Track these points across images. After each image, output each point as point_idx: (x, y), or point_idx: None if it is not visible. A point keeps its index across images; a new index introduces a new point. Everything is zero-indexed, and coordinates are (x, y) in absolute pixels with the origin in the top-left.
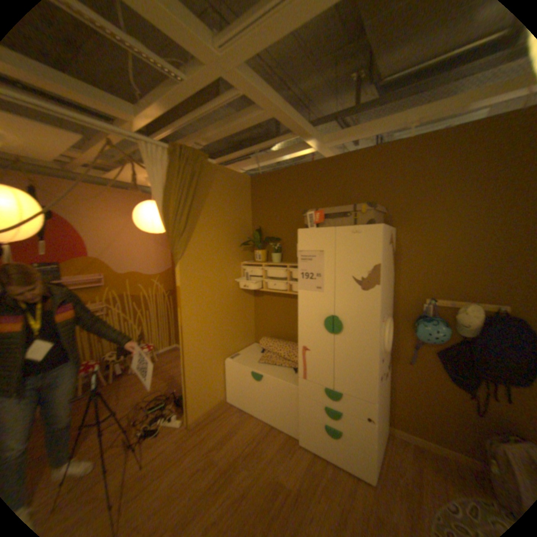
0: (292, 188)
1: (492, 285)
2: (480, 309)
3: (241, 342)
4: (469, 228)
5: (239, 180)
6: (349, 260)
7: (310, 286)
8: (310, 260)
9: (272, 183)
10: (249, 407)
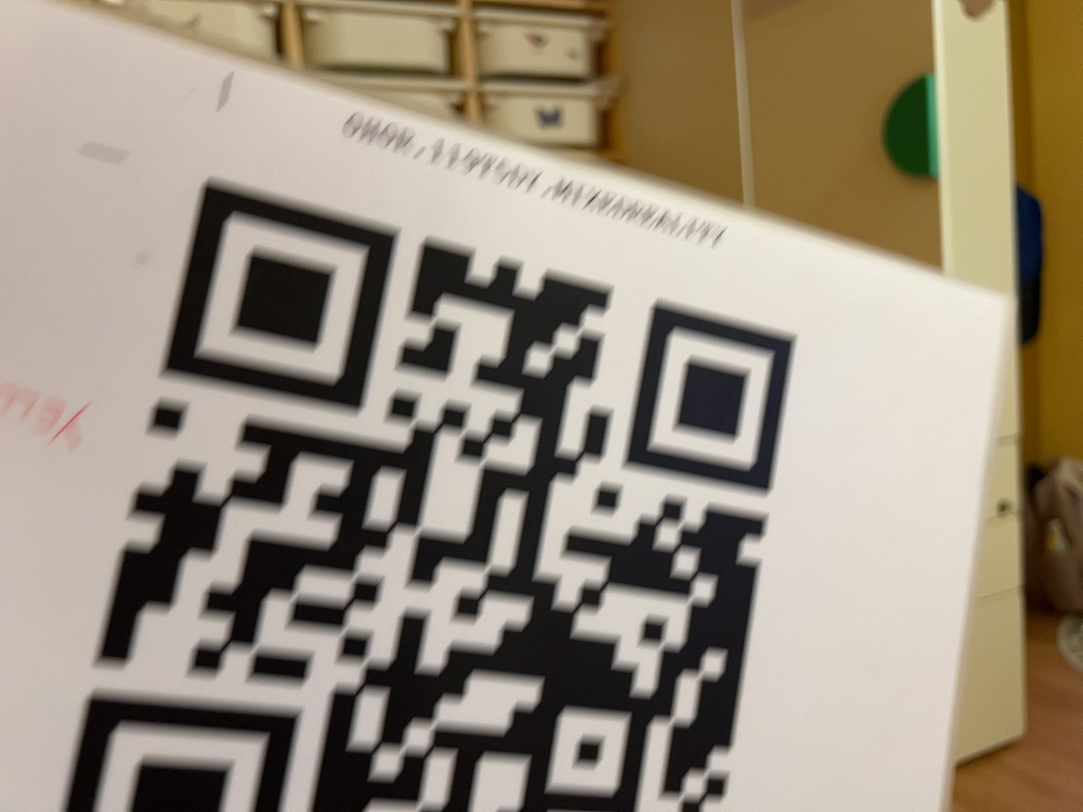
0: None
1: None
2: None
3: None
4: None
5: None
6: None
7: None
8: None
9: None
10: None
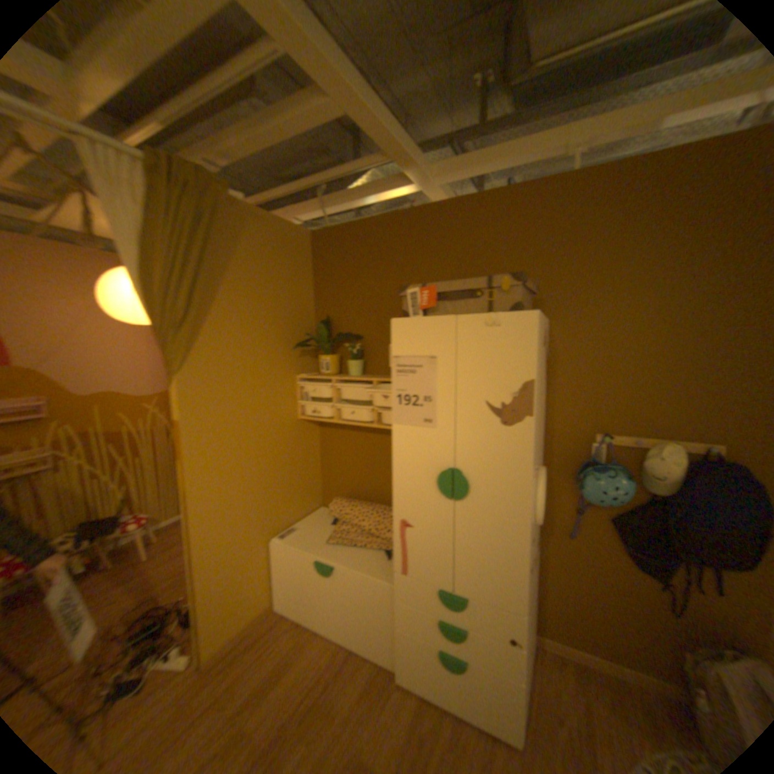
0: (381, 253)
1: (698, 412)
2: (680, 451)
3: (299, 508)
4: (664, 321)
5: (292, 236)
6: (480, 374)
7: (413, 418)
8: (413, 372)
9: (348, 243)
10: (311, 620)
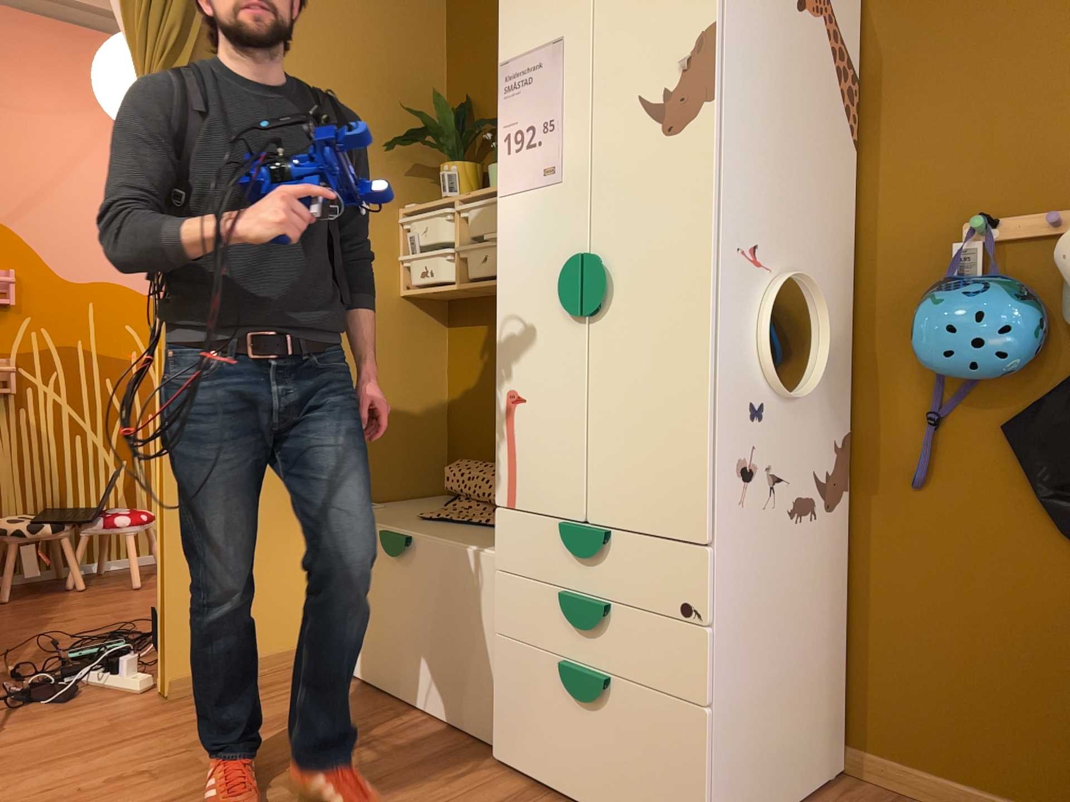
0: None
1: None
2: None
3: (388, 474)
4: None
5: None
6: (631, 44)
7: (529, 172)
8: (529, 81)
9: None
10: (371, 661)
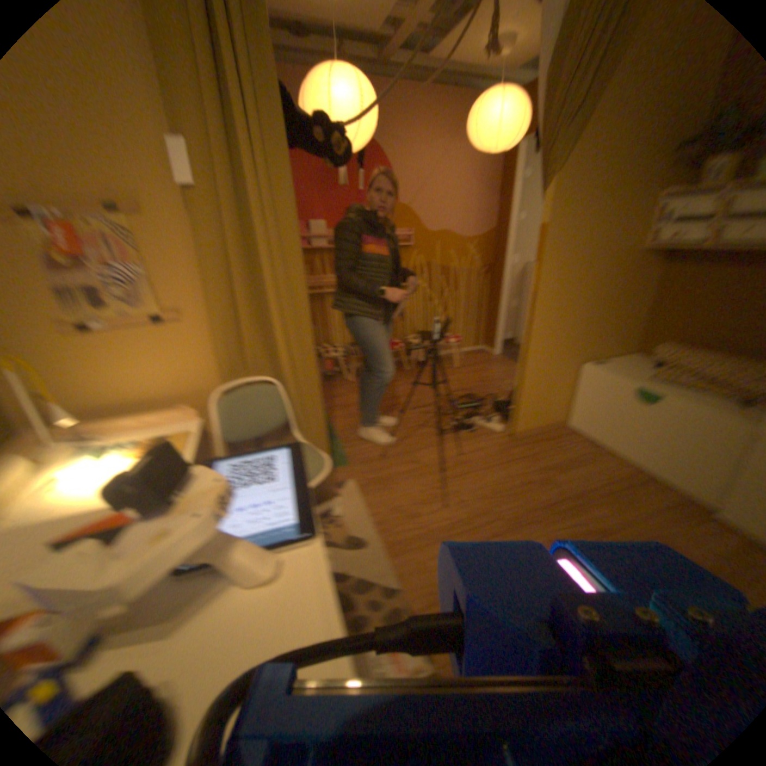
0: None
1: None
2: None
3: (615, 343)
4: None
5: None
6: None
7: None
8: None
9: None
10: (612, 438)
